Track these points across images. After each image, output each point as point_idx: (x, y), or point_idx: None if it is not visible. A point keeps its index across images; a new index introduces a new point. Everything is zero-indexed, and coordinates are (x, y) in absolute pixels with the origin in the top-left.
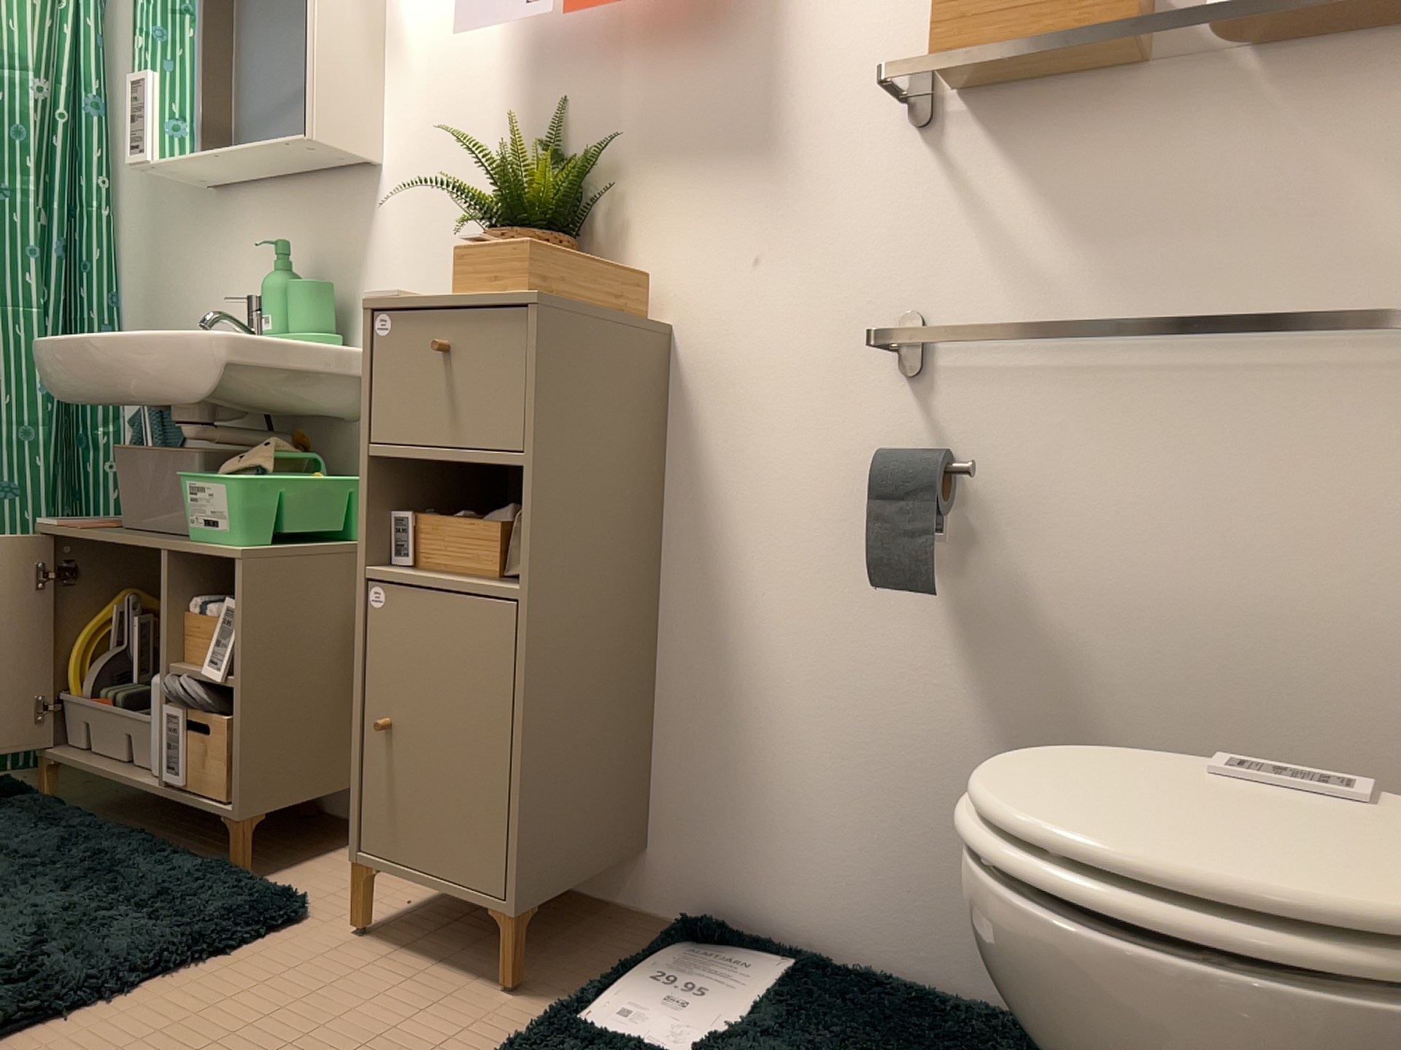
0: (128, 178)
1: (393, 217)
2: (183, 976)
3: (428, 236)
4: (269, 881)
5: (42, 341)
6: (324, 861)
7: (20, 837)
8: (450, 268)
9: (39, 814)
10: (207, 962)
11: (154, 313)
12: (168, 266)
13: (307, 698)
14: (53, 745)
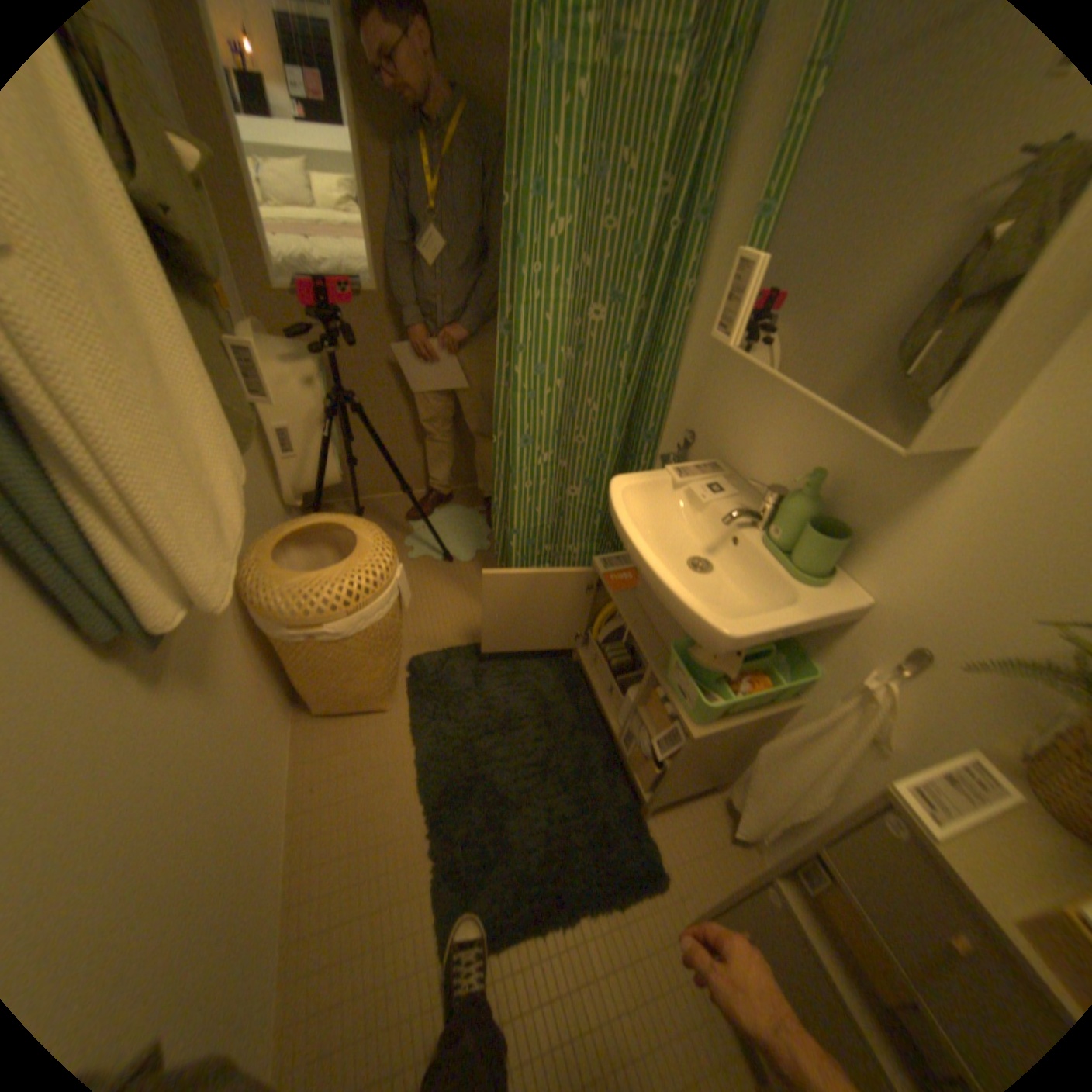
0: (709, 275)
1: (959, 503)
2: (602, 927)
3: (997, 567)
4: (658, 825)
5: (613, 497)
6: (689, 816)
7: (558, 711)
8: (1002, 608)
9: (569, 686)
10: (615, 919)
11: (696, 399)
12: (716, 371)
13: (708, 772)
14: (581, 652)
